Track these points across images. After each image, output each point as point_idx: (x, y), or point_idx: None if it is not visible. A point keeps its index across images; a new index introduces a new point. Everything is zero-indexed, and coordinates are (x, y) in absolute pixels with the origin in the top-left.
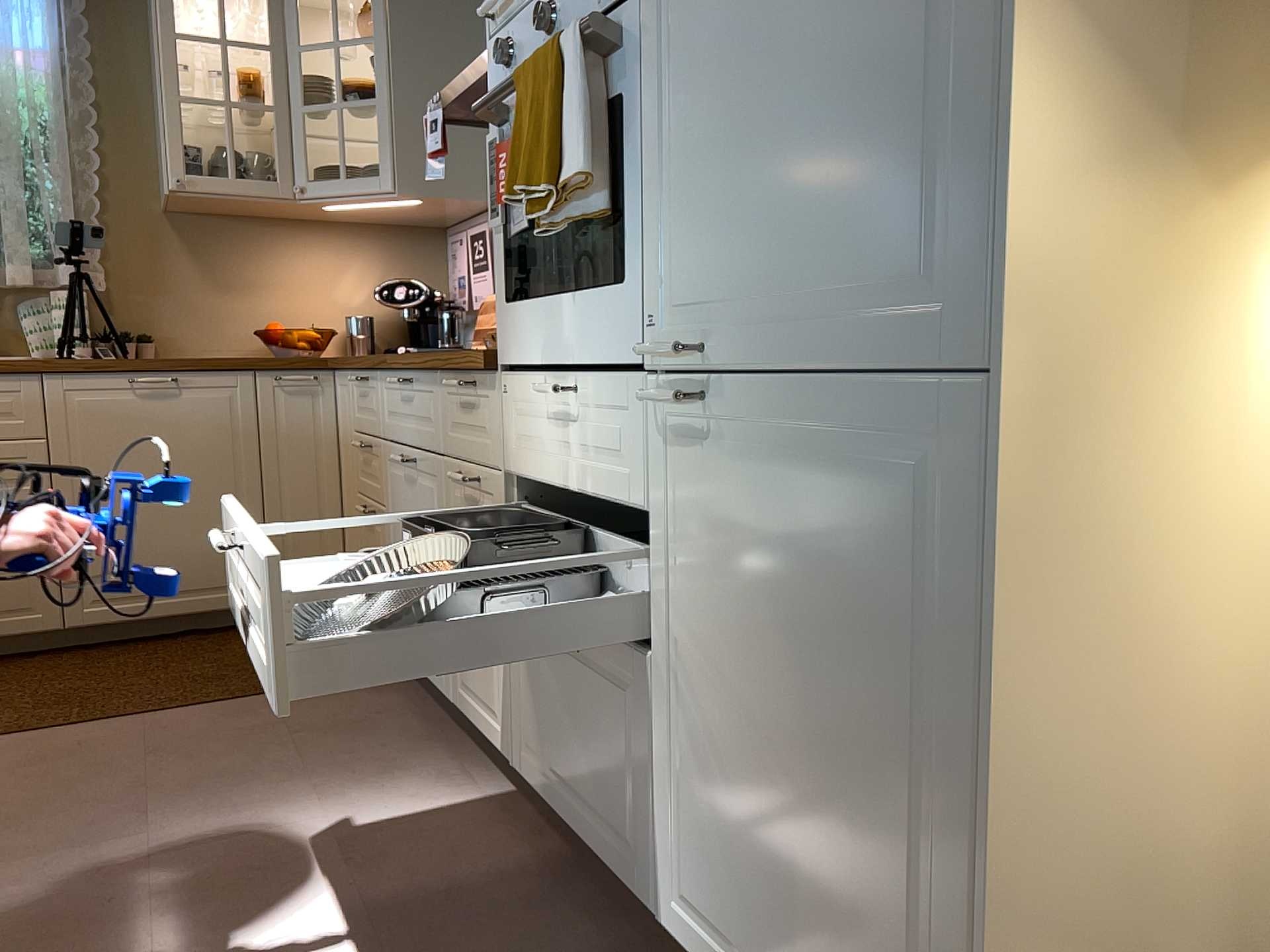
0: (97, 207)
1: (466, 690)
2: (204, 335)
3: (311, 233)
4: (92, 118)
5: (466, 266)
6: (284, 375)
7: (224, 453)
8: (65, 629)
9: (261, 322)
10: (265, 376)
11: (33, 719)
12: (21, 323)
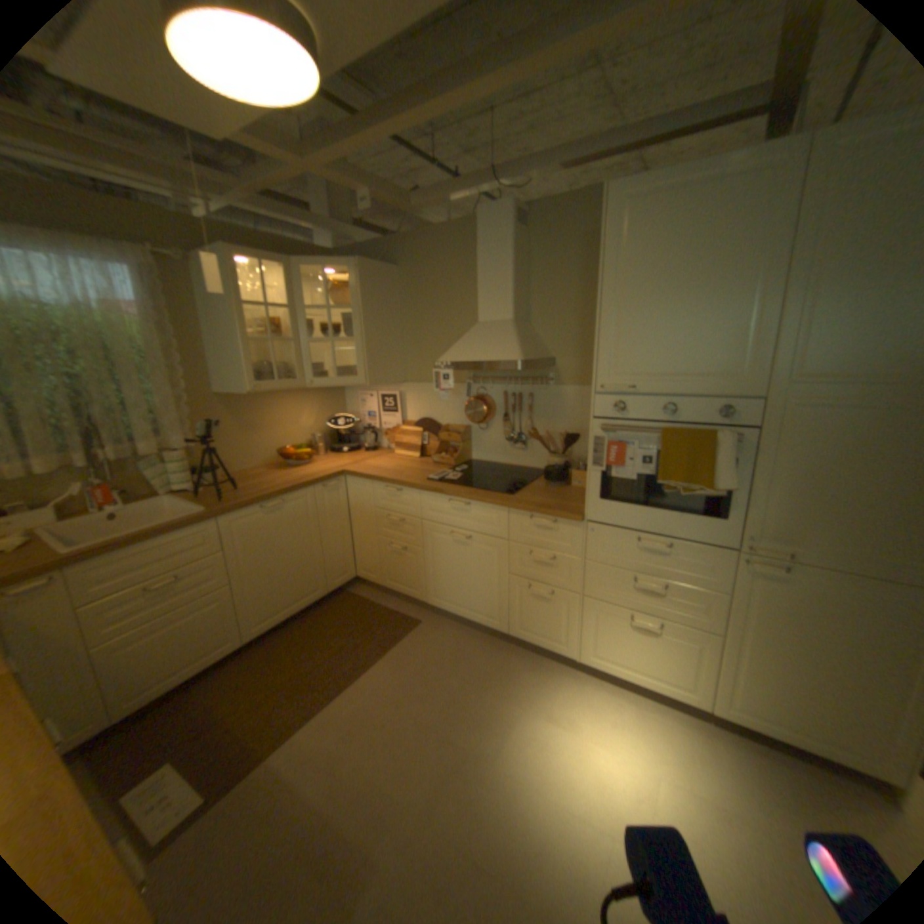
0: (176, 398)
1: (524, 629)
2: (240, 458)
3: (285, 394)
4: (166, 344)
5: (375, 409)
6: (325, 484)
7: (303, 530)
8: (239, 646)
9: (266, 445)
10: (316, 486)
11: (296, 708)
12: (137, 474)
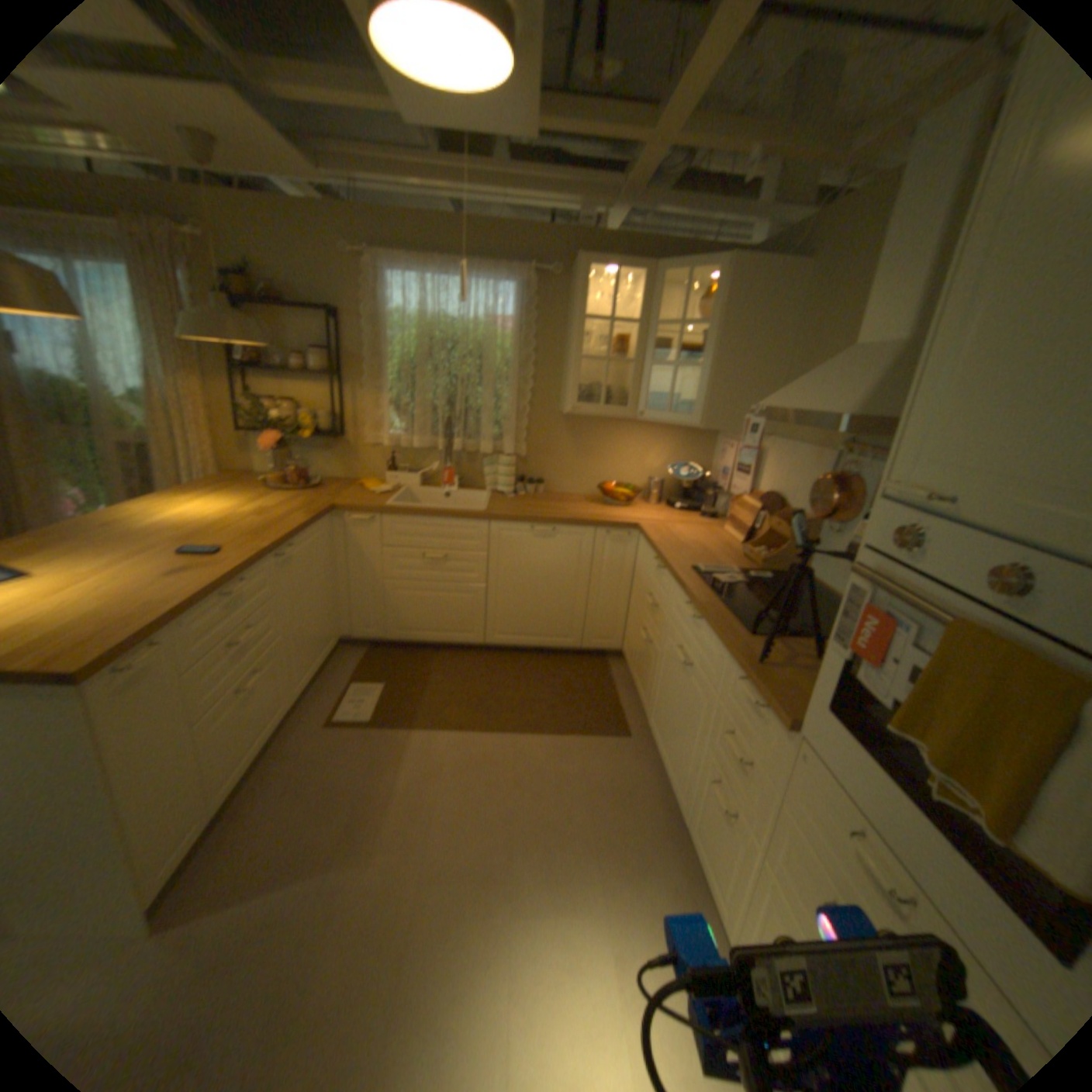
0: (528, 408)
1: (701, 841)
2: (570, 481)
3: (638, 425)
4: (532, 357)
5: (732, 466)
6: (612, 531)
7: (572, 569)
8: (485, 642)
9: (601, 476)
10: (601, 531)
11: (467, 715)
12: (484, 468)
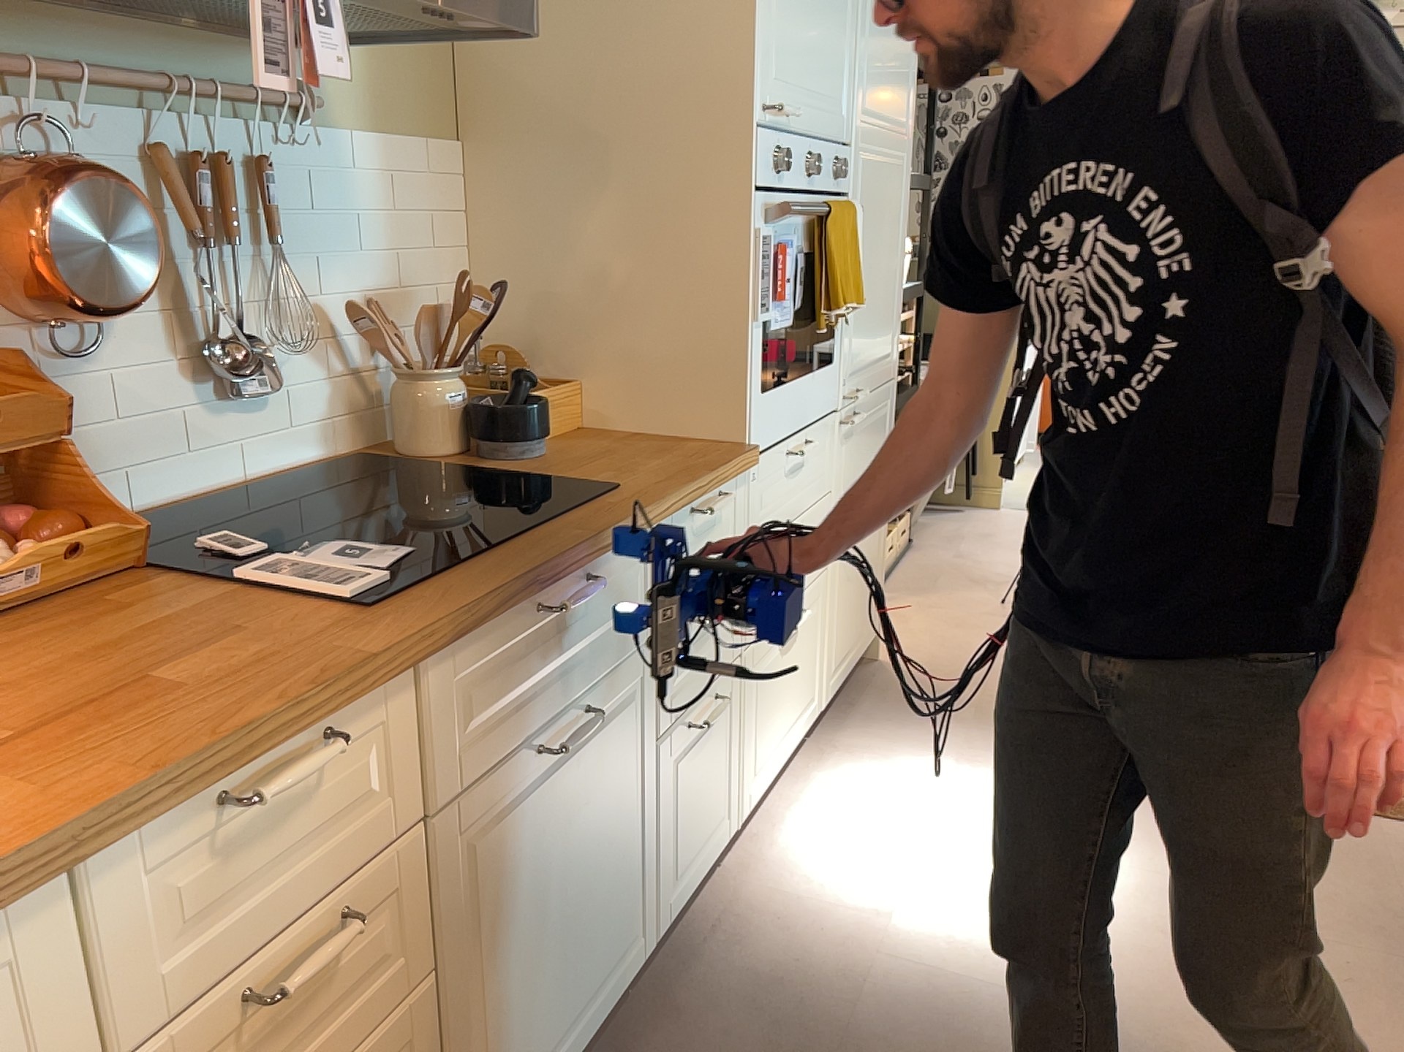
0: None
1: (678, 872)
2: None
3: None
4: None
5: None
6: None
7: None
8: None
9: None
10: None
11: None
12: None
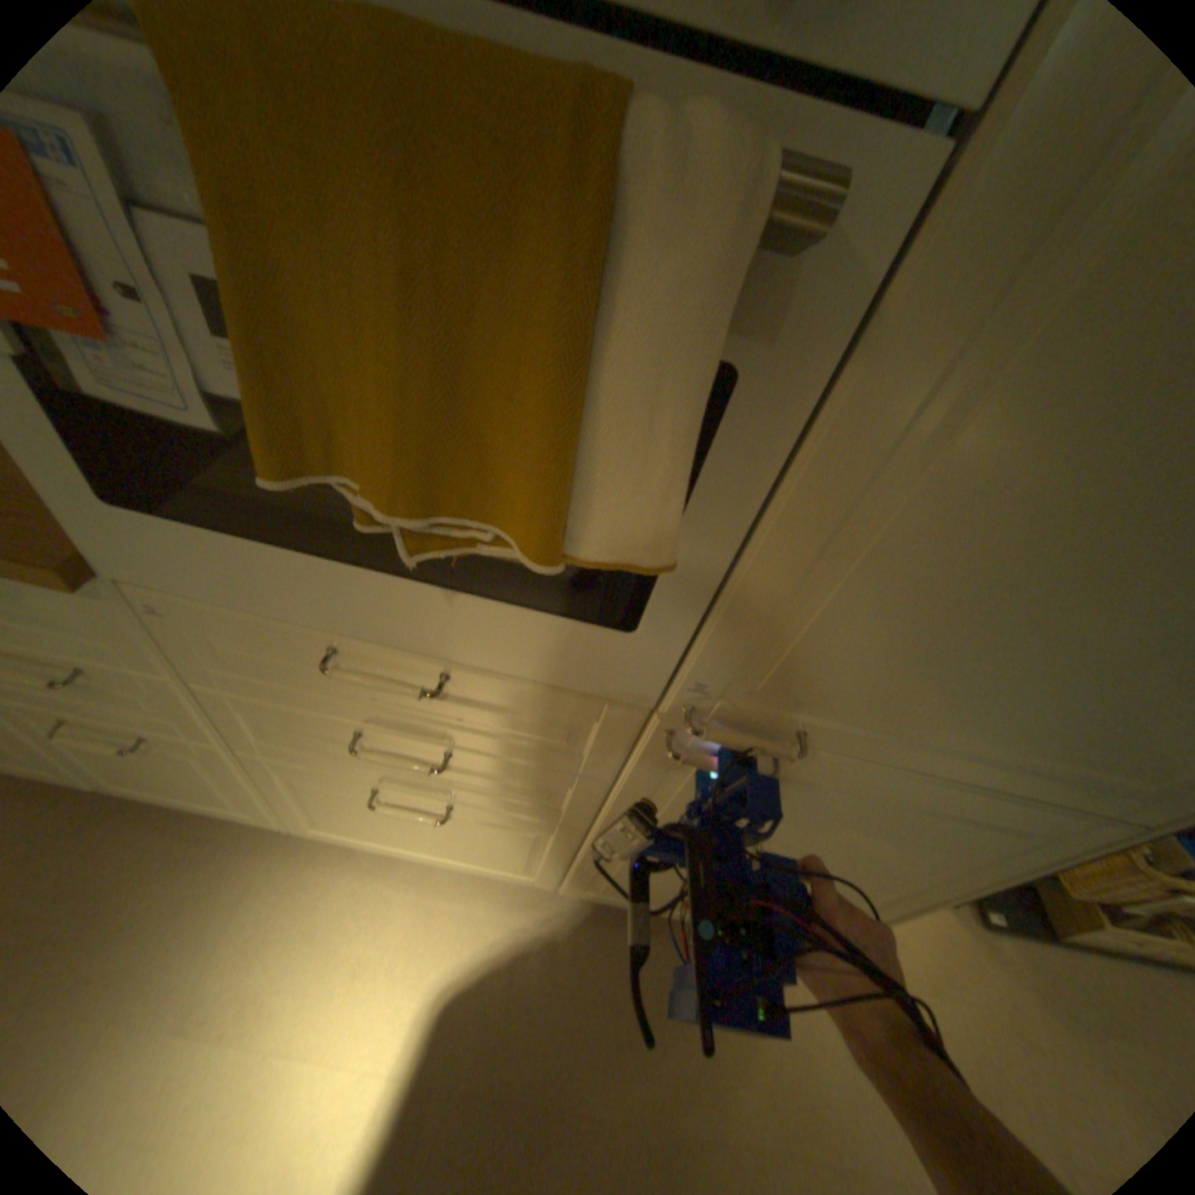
0: None
1: (127, 788)
2: None
3: None
4: None
5: None
6: None
7: None
8: None
9: None
10: None
11: None
12: None
